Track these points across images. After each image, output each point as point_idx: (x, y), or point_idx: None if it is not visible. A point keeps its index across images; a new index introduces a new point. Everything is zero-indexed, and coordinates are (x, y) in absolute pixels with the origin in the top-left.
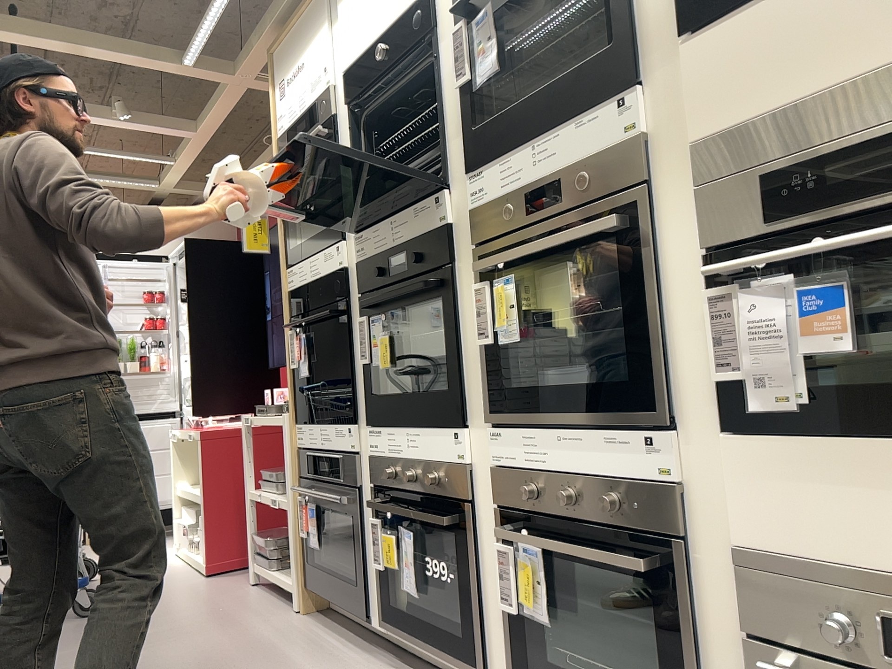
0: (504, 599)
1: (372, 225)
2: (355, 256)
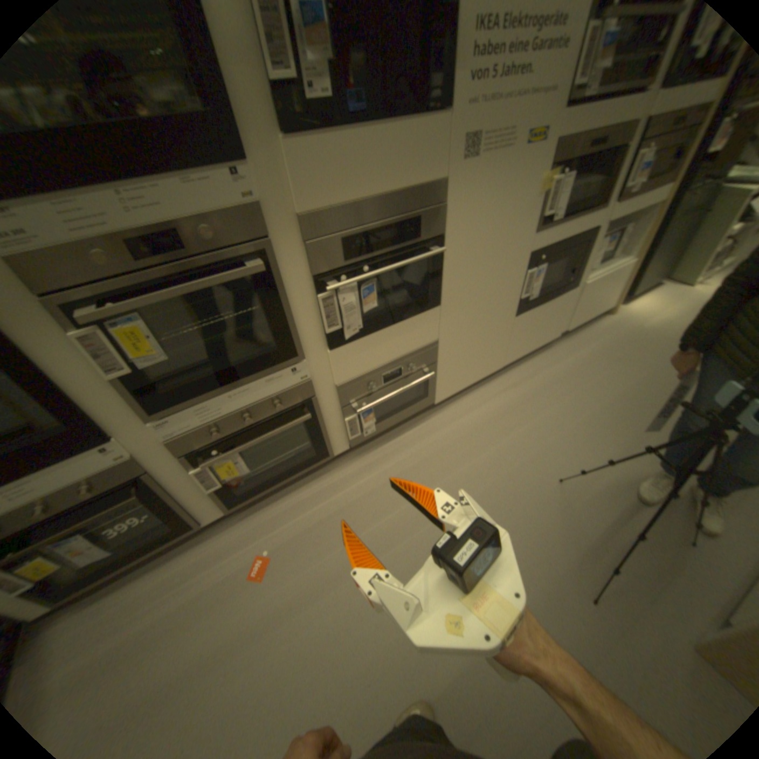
0: (200, 490)
1: None
2: None
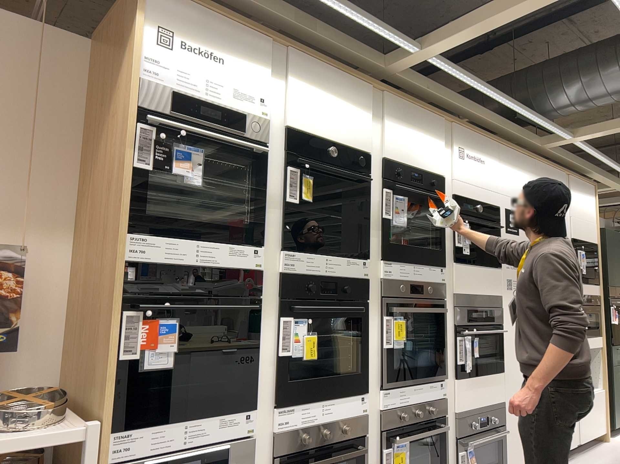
0: None
1: (309, 254)
2: (284, 267)
